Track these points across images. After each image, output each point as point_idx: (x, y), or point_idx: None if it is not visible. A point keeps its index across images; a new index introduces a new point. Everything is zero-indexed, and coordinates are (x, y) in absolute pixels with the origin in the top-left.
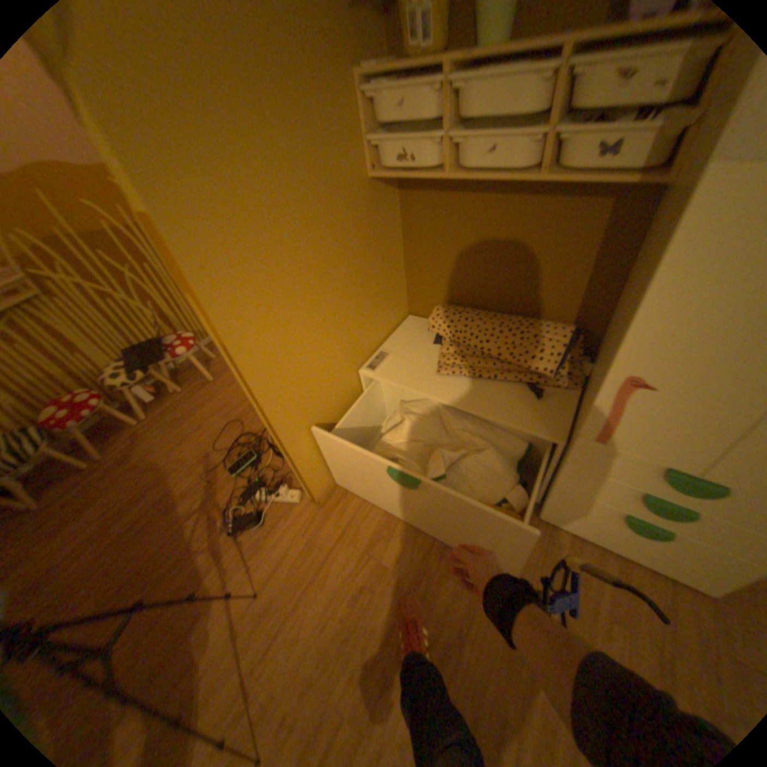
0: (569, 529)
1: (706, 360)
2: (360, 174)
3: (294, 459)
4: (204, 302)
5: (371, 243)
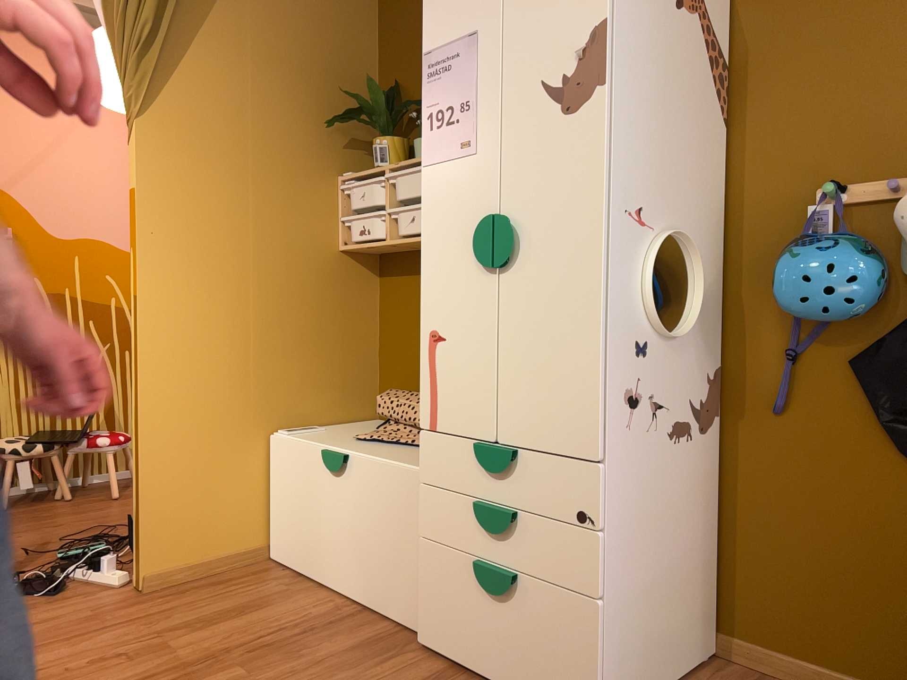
0: (445, 650)
1: (457, 296)
2: (330, 243)
3: (140, 479)
4: (139, 255)
5: (330, 304)
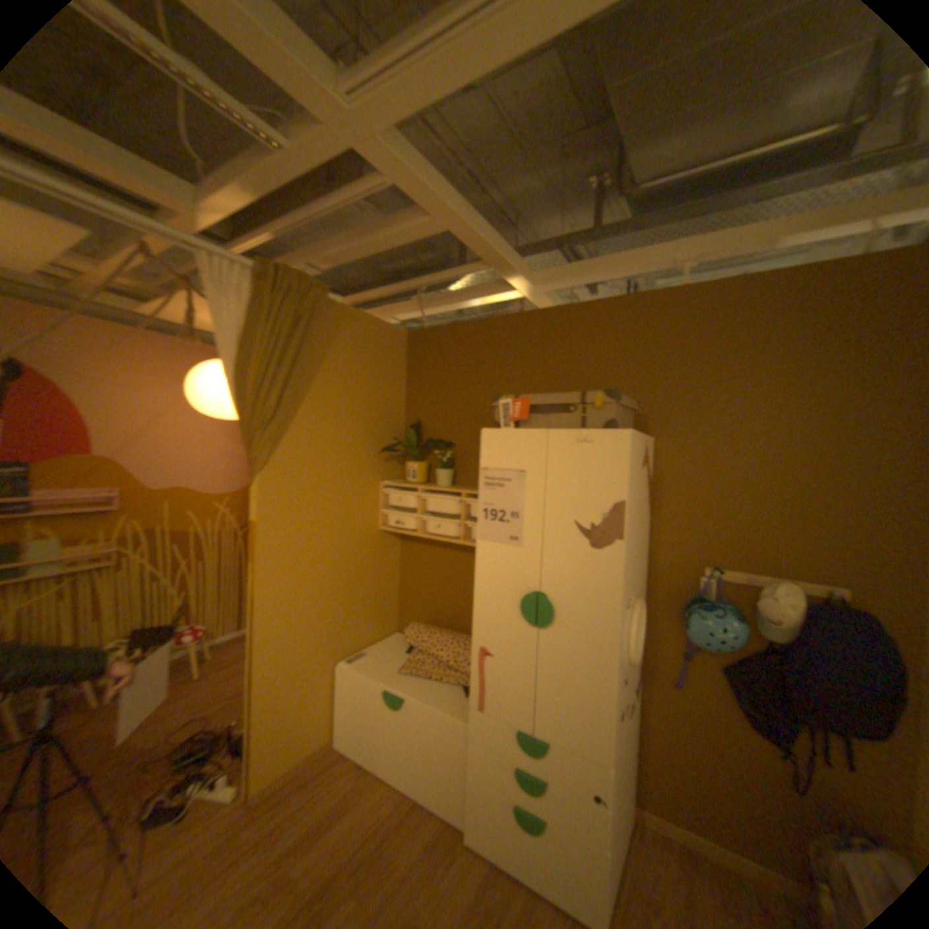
0: (486, 855)
1: (503, 633)
2: (373, 527)
3: (251, 728)
4: (254, 570)
5: (372, 567)
